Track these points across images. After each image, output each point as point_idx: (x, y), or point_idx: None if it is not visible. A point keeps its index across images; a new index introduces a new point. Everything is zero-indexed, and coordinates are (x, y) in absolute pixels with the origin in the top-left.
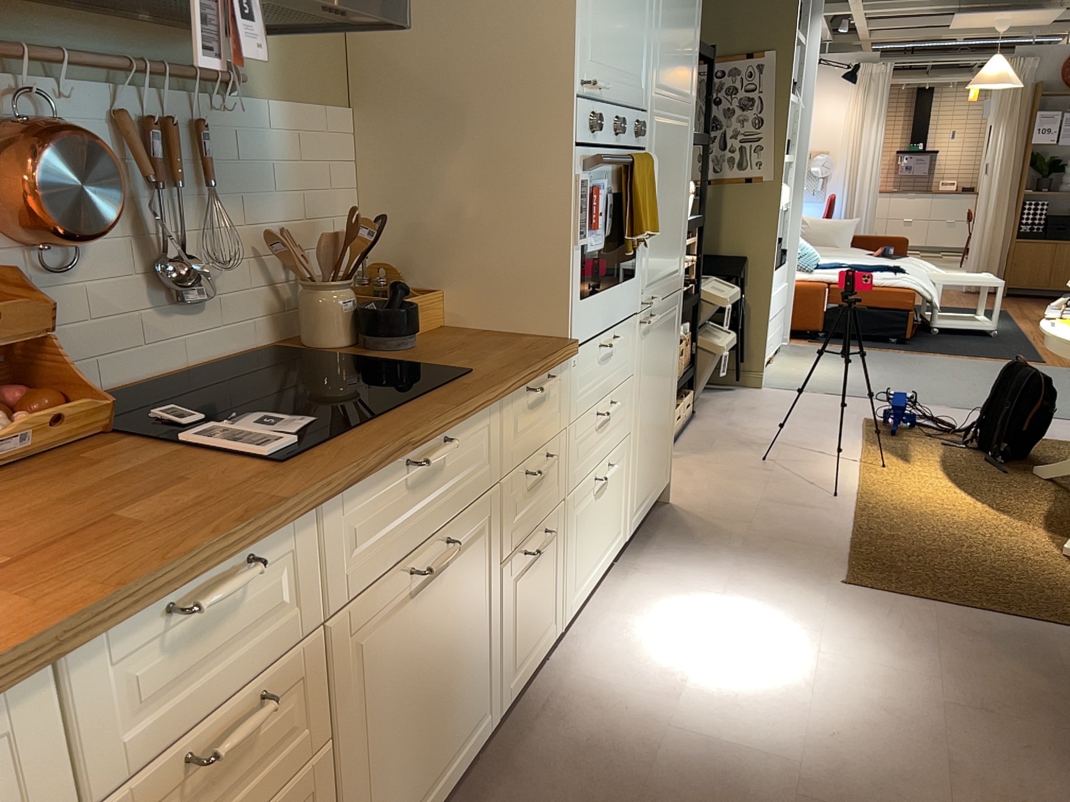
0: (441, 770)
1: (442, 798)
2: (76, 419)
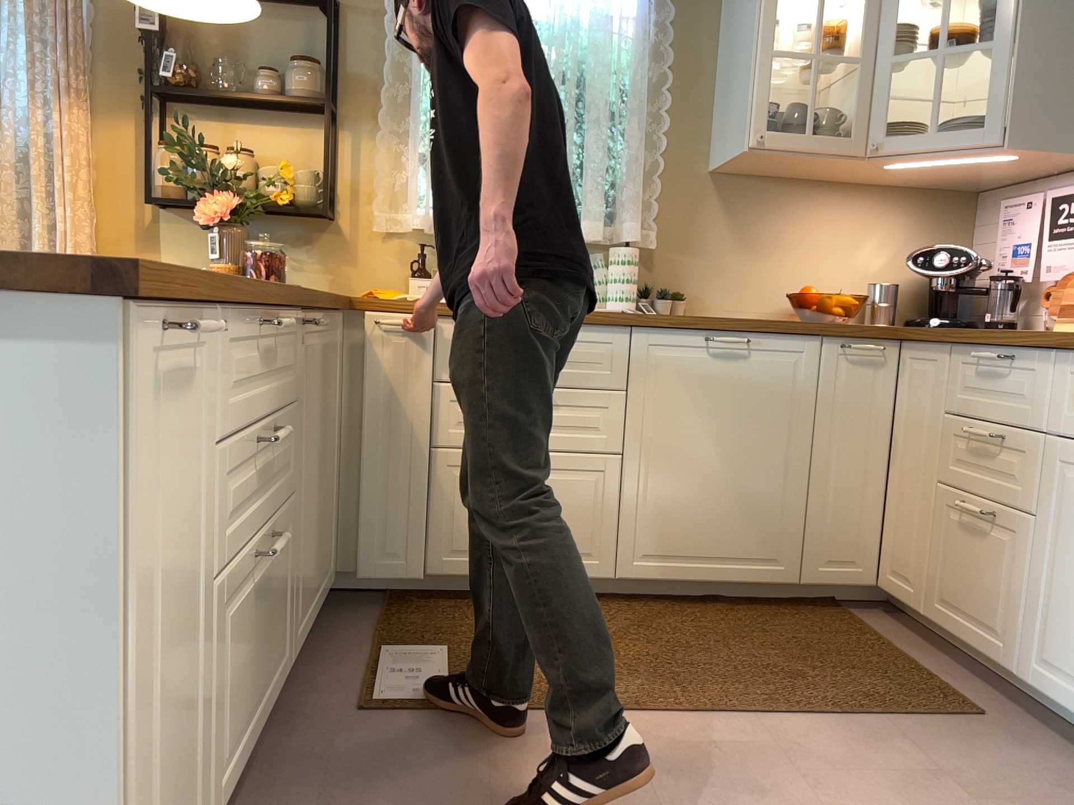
0: None
1: None
2: None
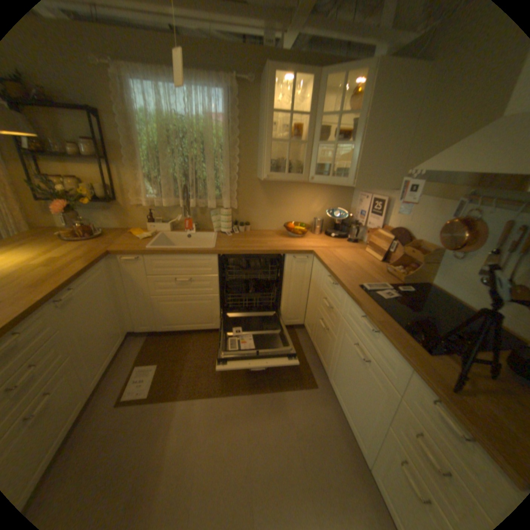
0: (349, 415)
1: (348, 423)
2: (398, 275)
